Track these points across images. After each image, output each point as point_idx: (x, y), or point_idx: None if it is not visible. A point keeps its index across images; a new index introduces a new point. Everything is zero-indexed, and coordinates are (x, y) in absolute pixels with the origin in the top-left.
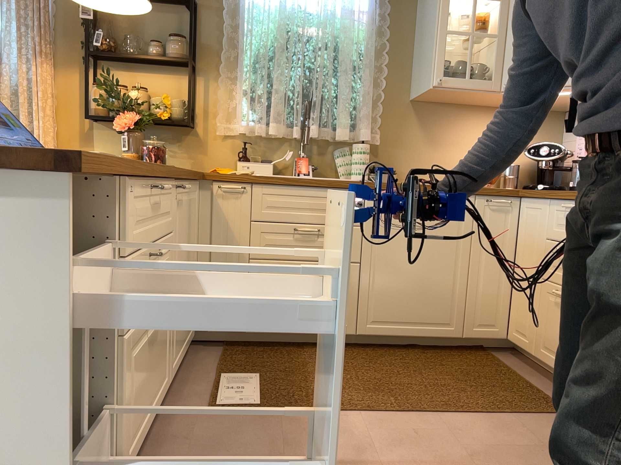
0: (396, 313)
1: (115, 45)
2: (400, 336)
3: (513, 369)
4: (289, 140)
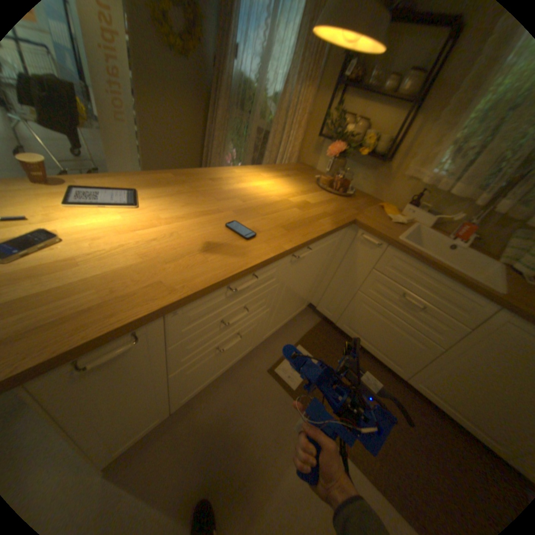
0: (452, 400)
1: (361, 73)
2: (444, 412)
3: None
4: (472, 202)
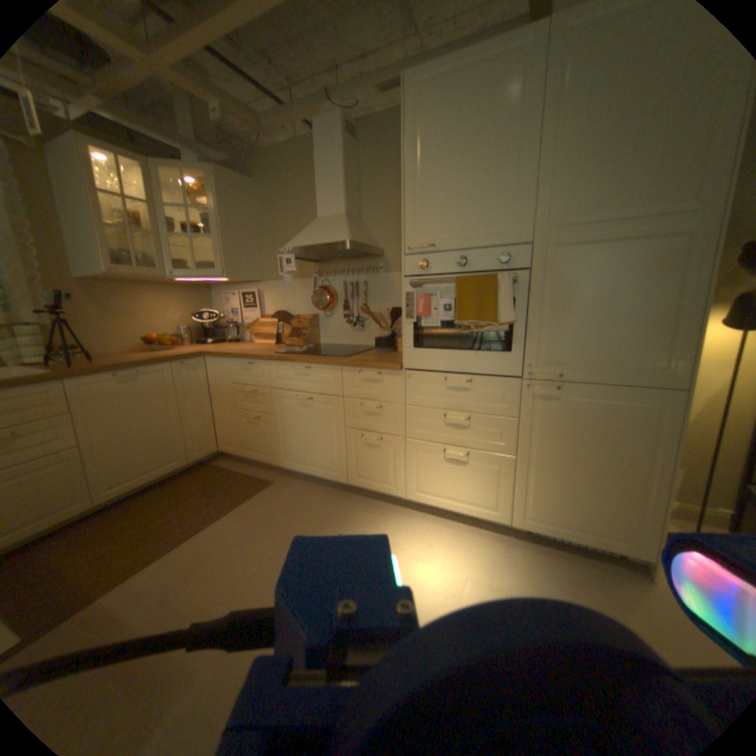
0: (127, 473)
1: None
2: (136, 488)
3: (228, 469)
4: None
